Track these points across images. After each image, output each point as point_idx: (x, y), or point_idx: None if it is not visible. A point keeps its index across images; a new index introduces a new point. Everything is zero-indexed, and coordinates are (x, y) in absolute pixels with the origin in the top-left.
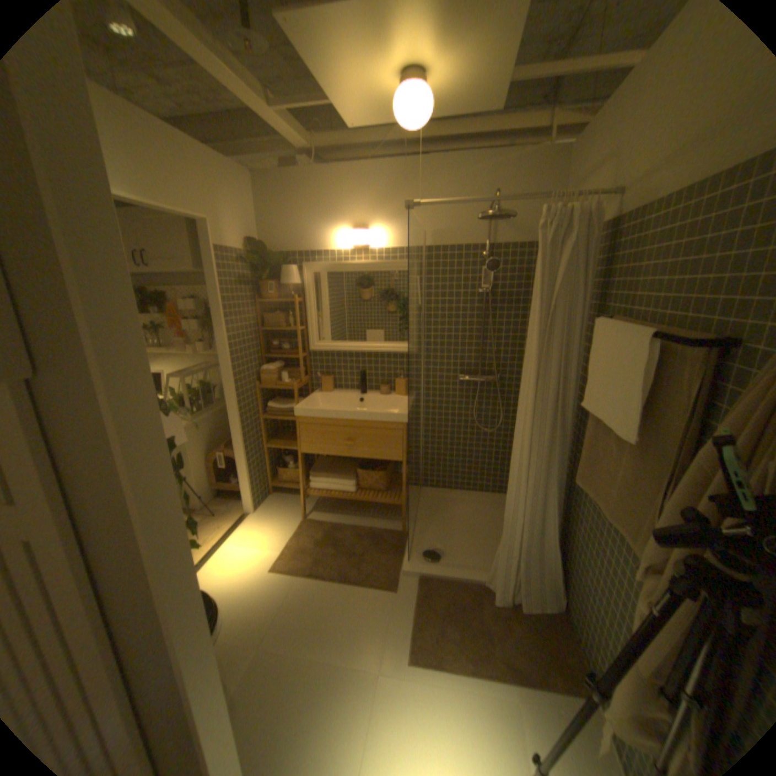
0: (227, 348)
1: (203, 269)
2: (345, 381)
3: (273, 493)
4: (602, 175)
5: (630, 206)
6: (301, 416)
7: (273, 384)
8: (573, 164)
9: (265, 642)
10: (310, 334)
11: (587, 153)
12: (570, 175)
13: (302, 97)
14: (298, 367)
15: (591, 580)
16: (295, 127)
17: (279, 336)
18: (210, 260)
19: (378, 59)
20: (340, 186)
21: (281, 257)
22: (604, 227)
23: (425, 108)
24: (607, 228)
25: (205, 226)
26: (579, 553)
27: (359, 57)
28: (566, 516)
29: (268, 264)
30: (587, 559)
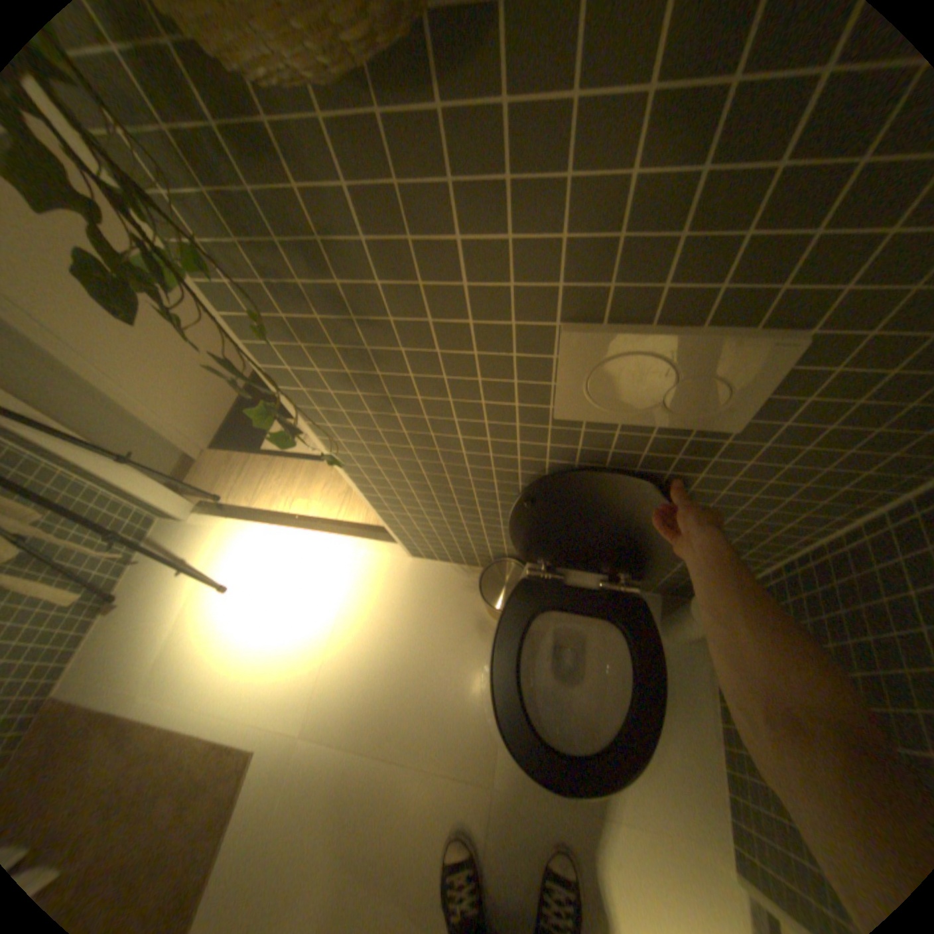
0: None
1: None
2: None
3: None
4: None
5: None
6: None
7: None
8: None
9: (482, 812)
10: None
11: None
12: None
13: None
14: None
15: None
16: None
17: None
18: None
19: None
20: None
21: None
22: None
23: None
24: None
25: None
26: None
27: None
28: None
29: None
30: None
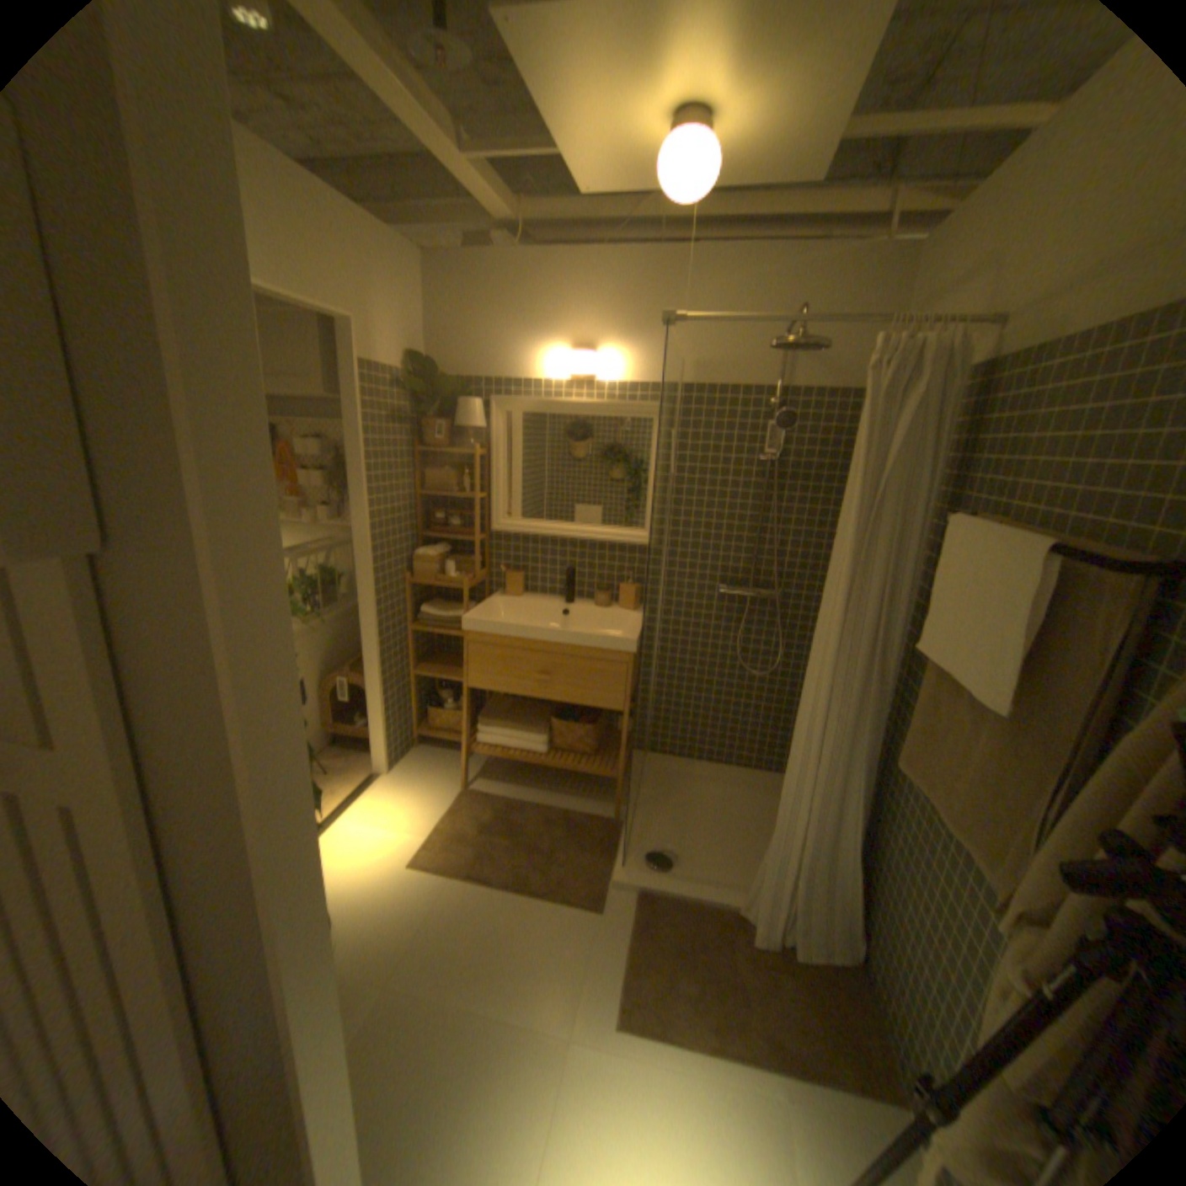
0: (368, 518)
1: (340, 395)
2: (542, 582)
3: (418, 746)
4: (971, 294)
5: (1016, 343)
6: (471, 630)
7: (431, 579)
8: (921, 272)
9: (396, 977)
10: (494, 505)
11: (947, 257)
12: (916, 289)
13: (513, 141)
14: (471, 555)
15: (910, 920)
16: (497, 187)
17: (446, 505)
18: (352, 382)
19: (642, 90)
20: (558, 282)
21: (458, 385)
22: (970, 374)
23: (707, 171)
24: (974, 375)
25: (348, 328)
26: (892, 876)
27: (613, 84)
28: (875, 816)
29: (437, 394)
30: (906, 887)
